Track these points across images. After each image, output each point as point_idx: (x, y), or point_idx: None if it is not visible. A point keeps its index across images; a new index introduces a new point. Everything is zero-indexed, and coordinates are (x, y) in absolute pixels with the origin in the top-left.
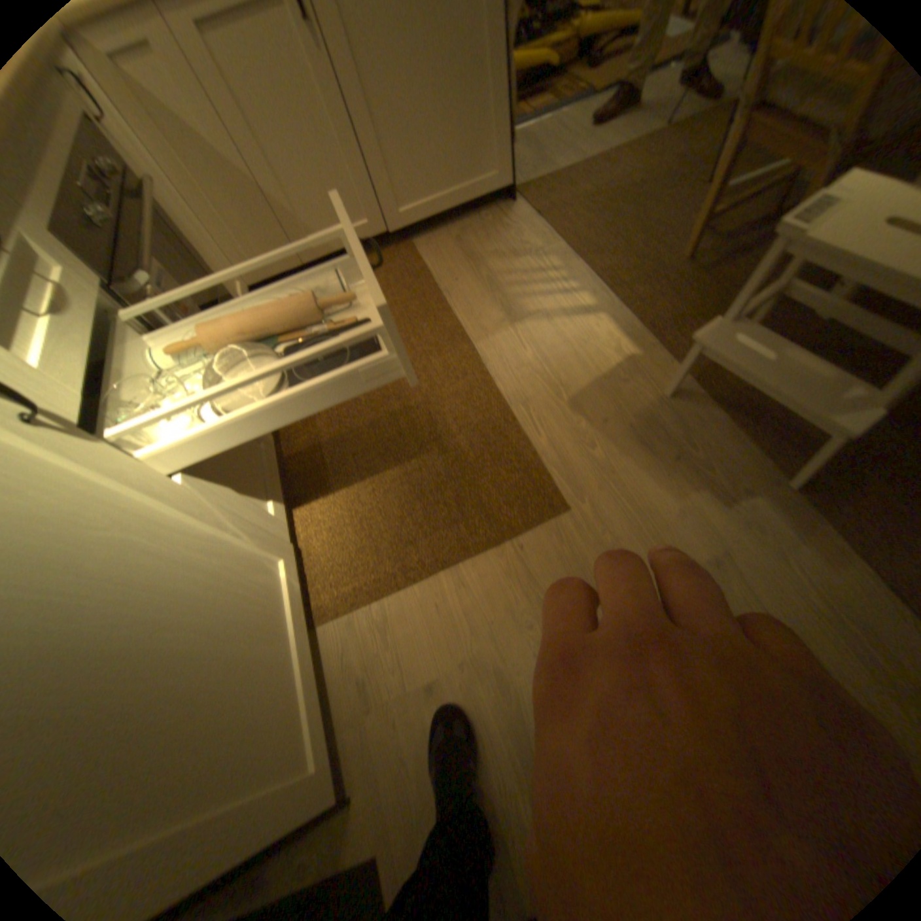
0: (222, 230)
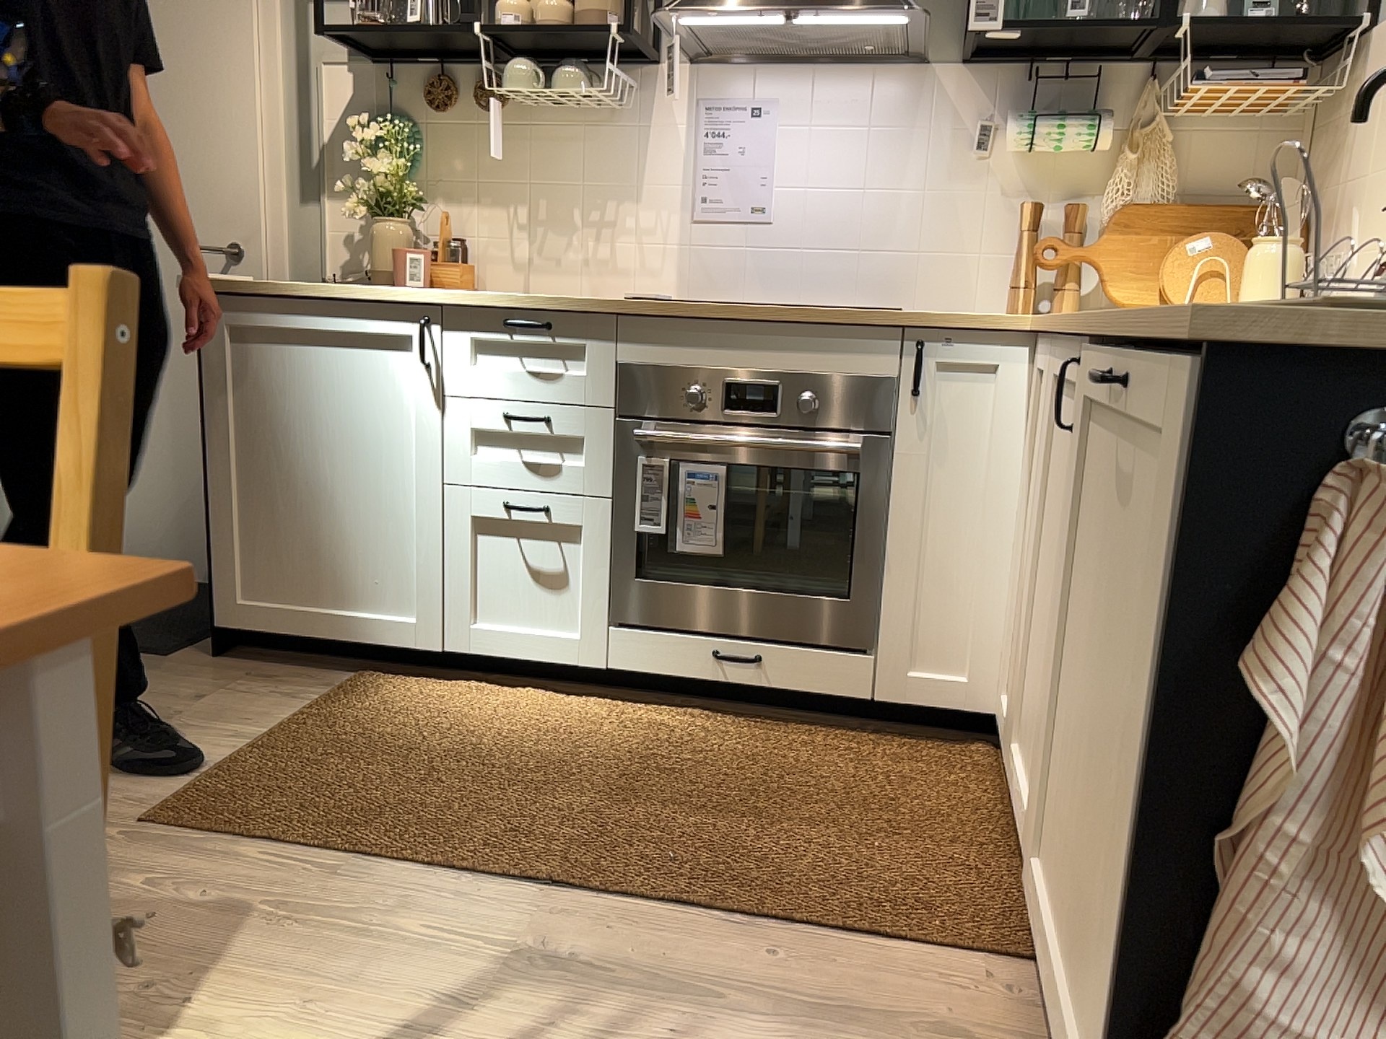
0: (1013, 612)
